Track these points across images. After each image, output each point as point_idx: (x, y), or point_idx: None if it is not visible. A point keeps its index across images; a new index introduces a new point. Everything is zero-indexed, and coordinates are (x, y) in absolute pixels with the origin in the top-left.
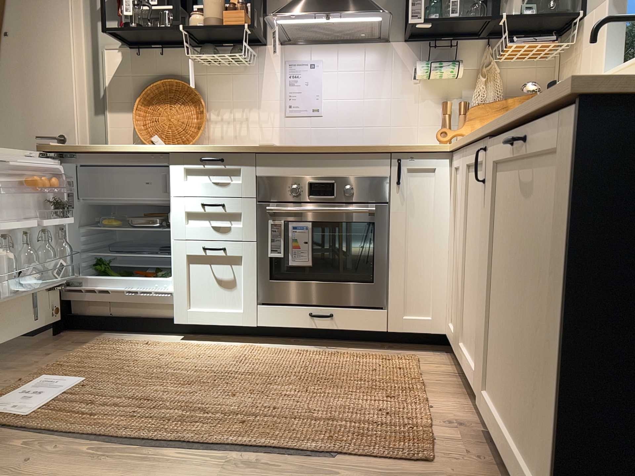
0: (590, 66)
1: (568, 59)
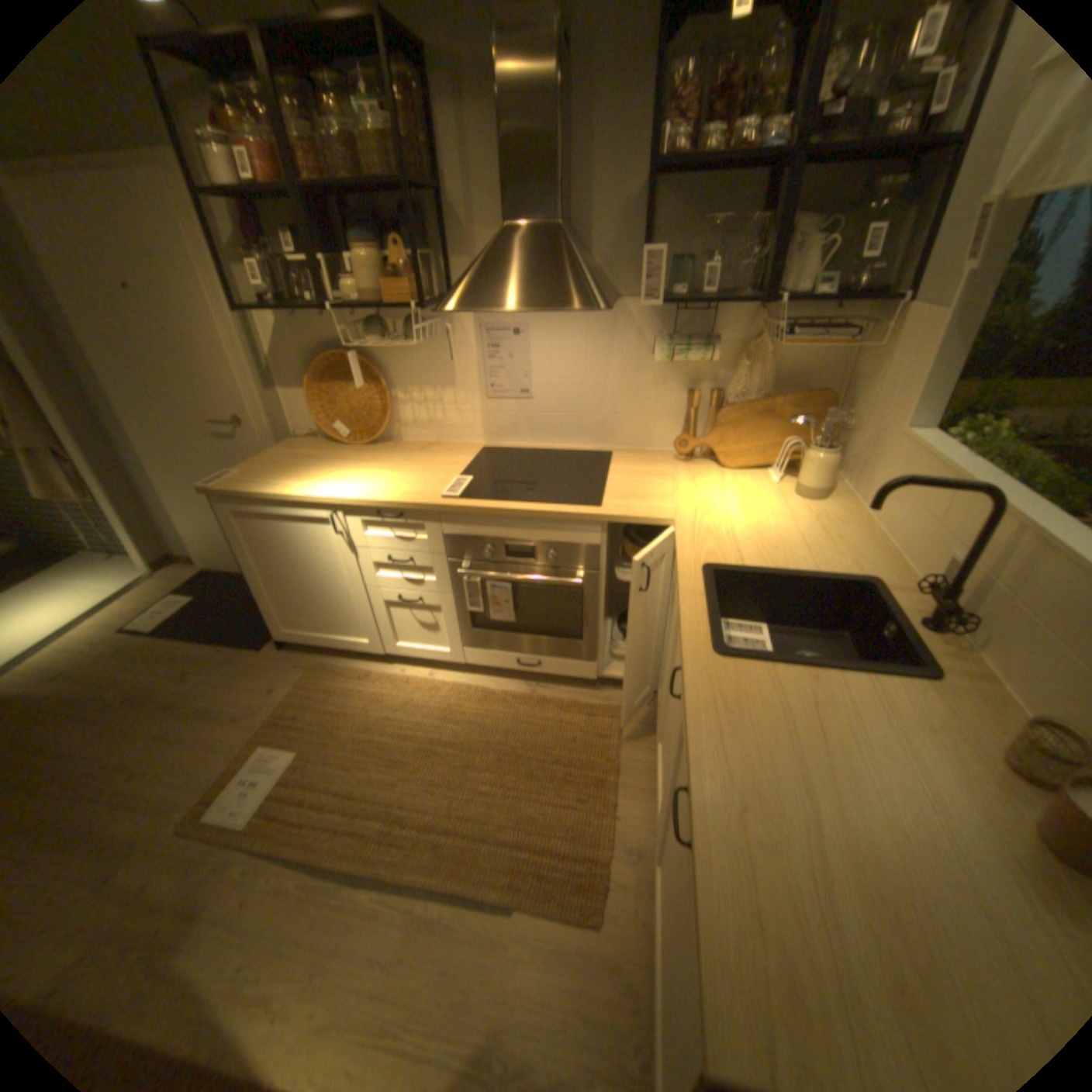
0: (898, 393)
1: (878, 346)
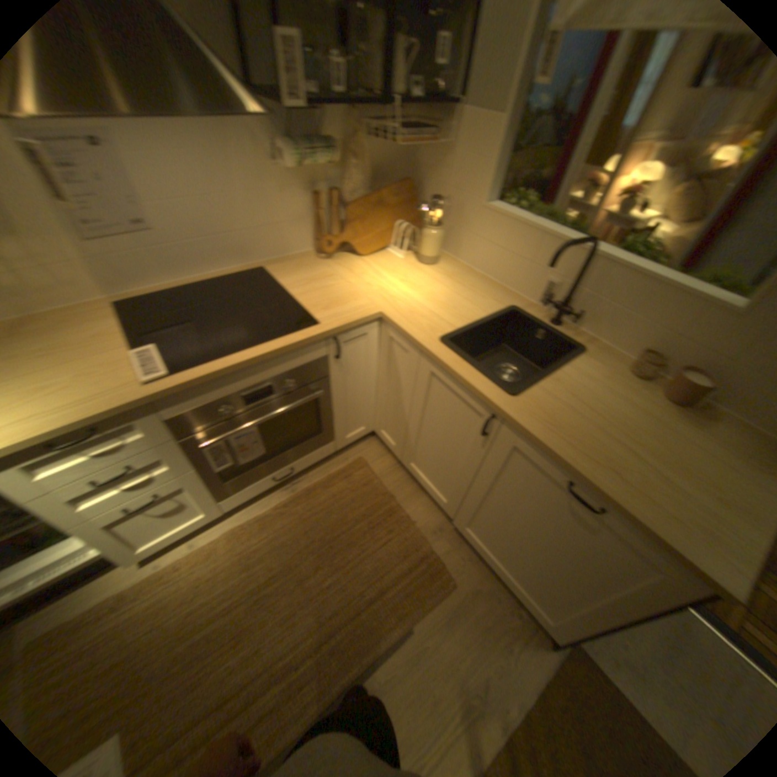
0: (470, 179)
1: (437, 142)
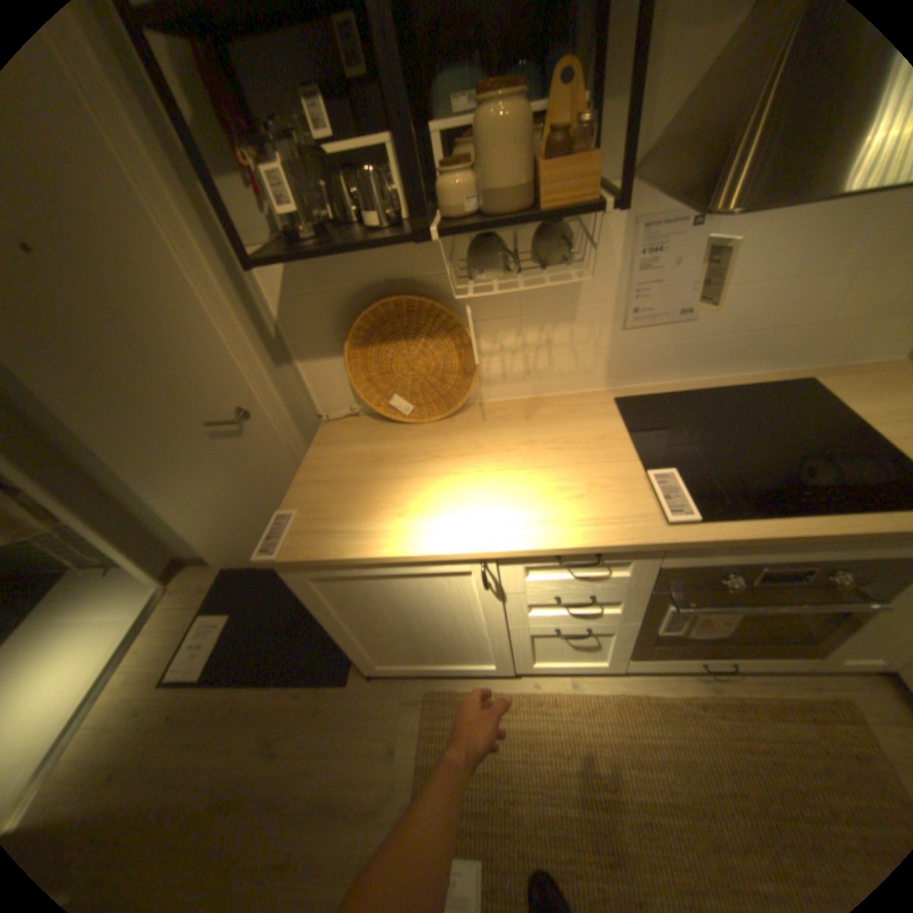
0: None
1: None
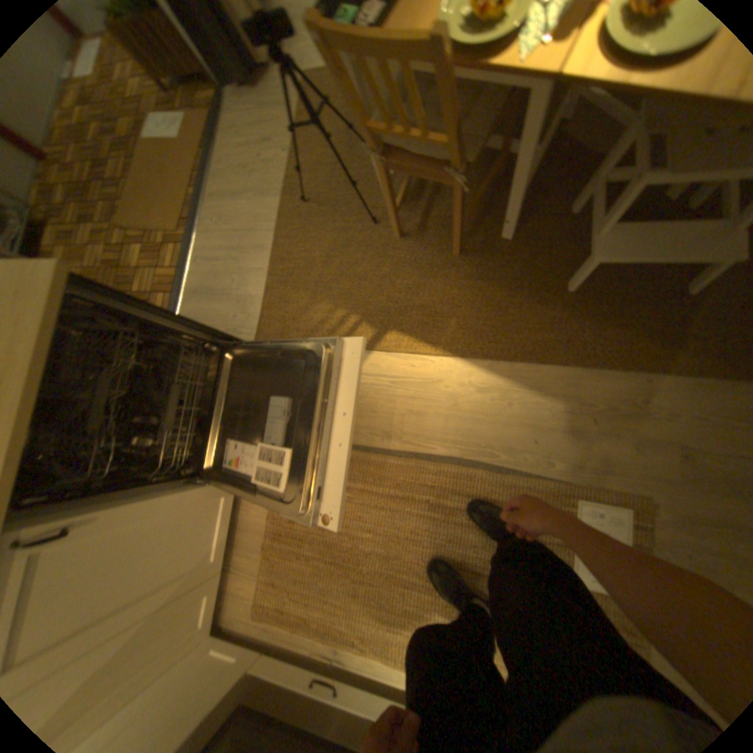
0: None
1: None
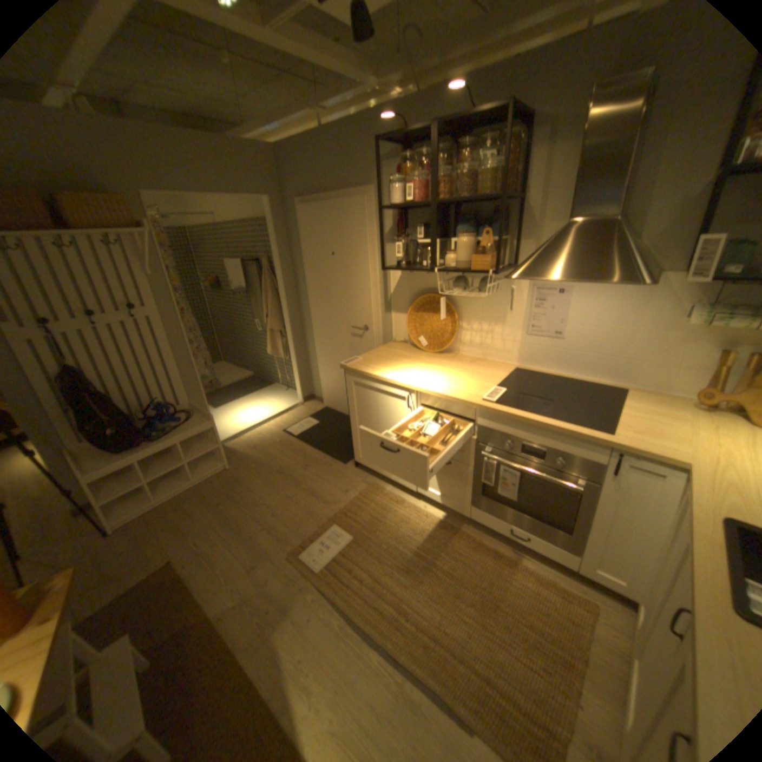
0: None
1: None
